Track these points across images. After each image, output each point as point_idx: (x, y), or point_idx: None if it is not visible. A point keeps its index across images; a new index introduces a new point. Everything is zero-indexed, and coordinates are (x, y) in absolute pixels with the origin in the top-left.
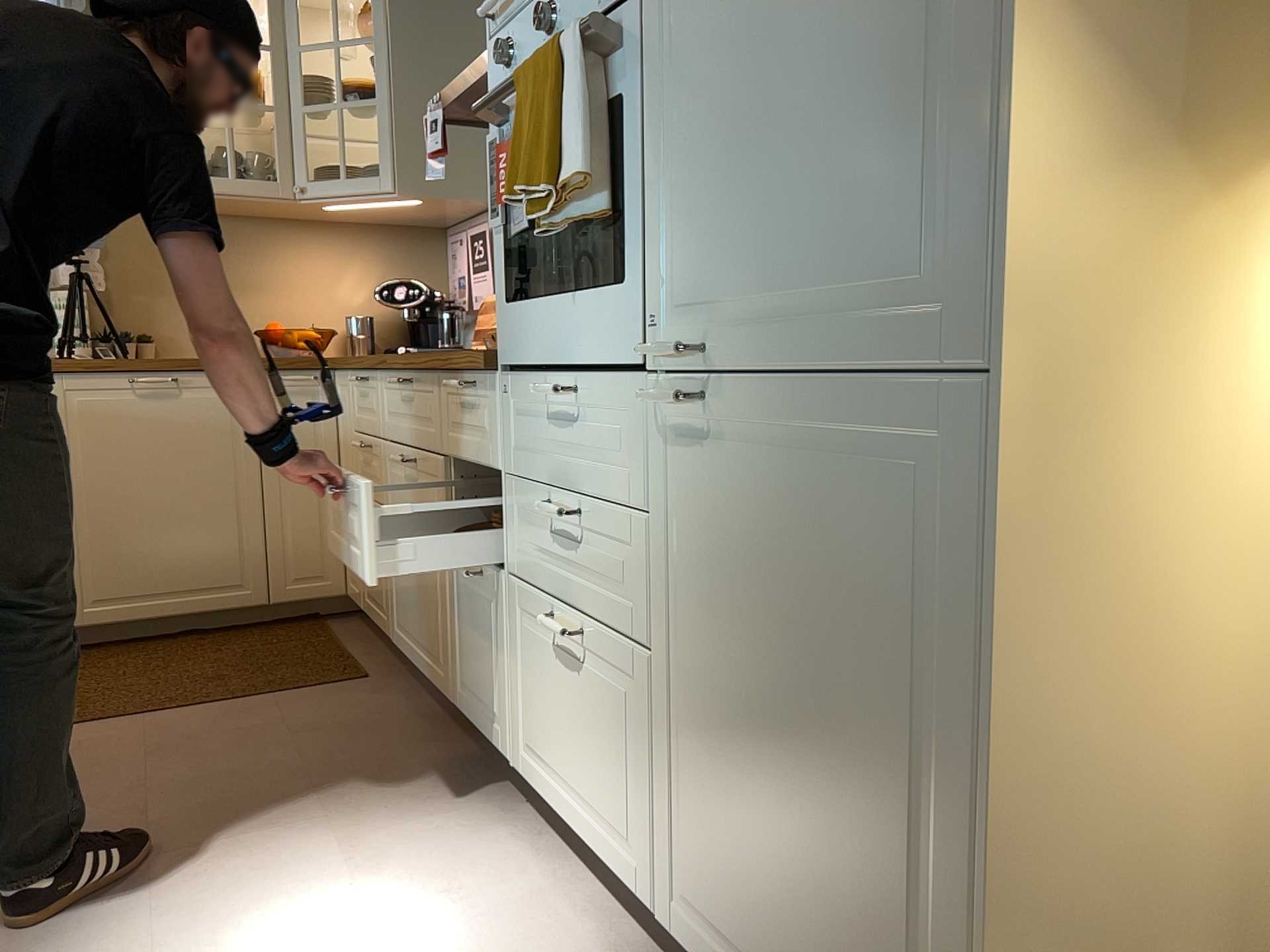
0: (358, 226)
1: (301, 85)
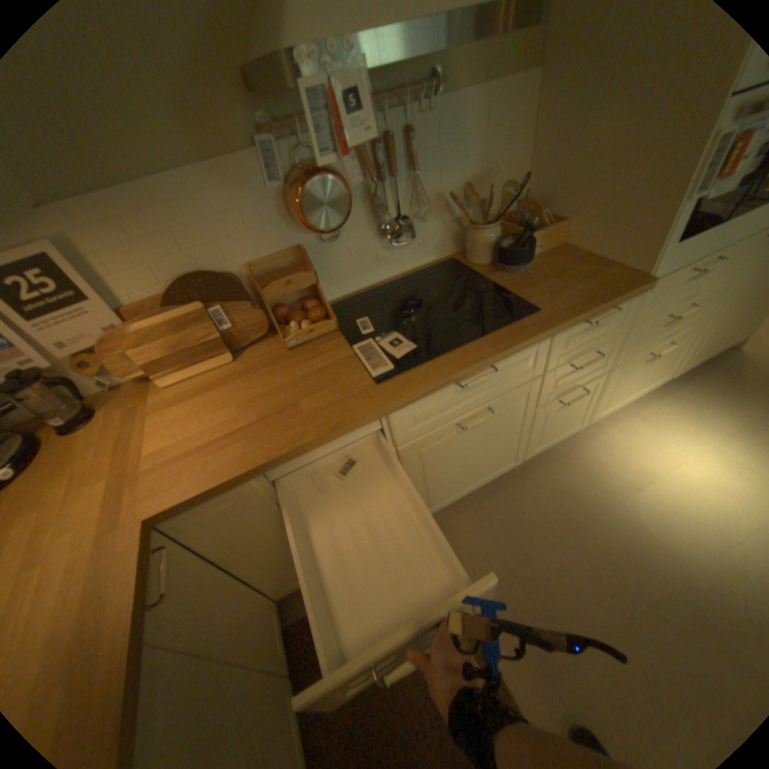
0: None
1: None
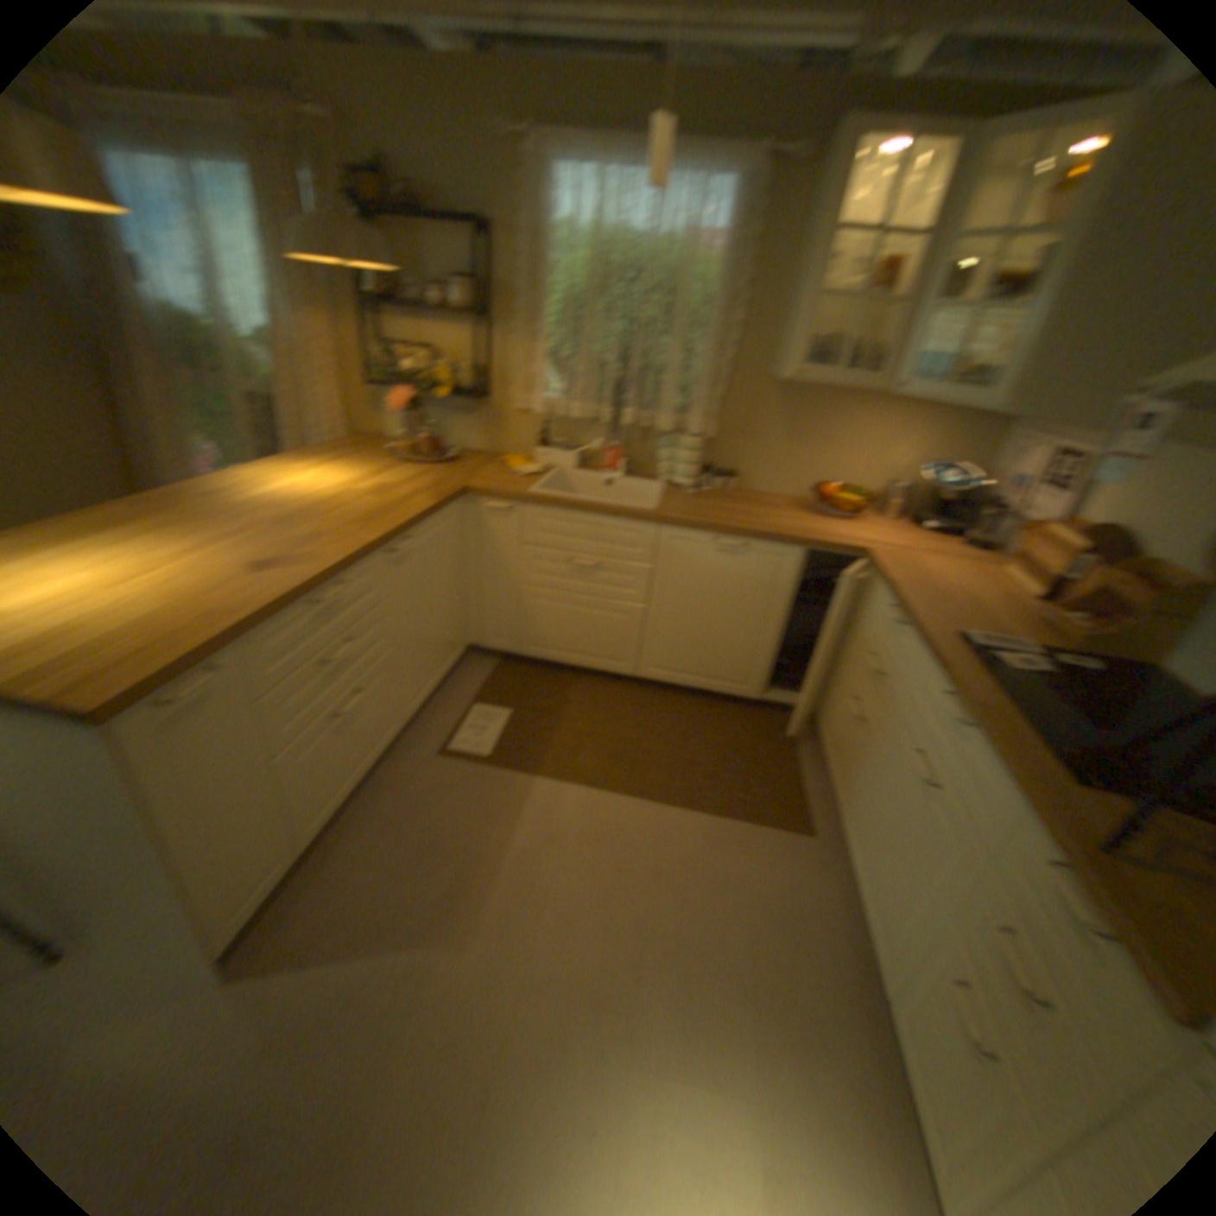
0: (935, 398)
1: (946, 276)
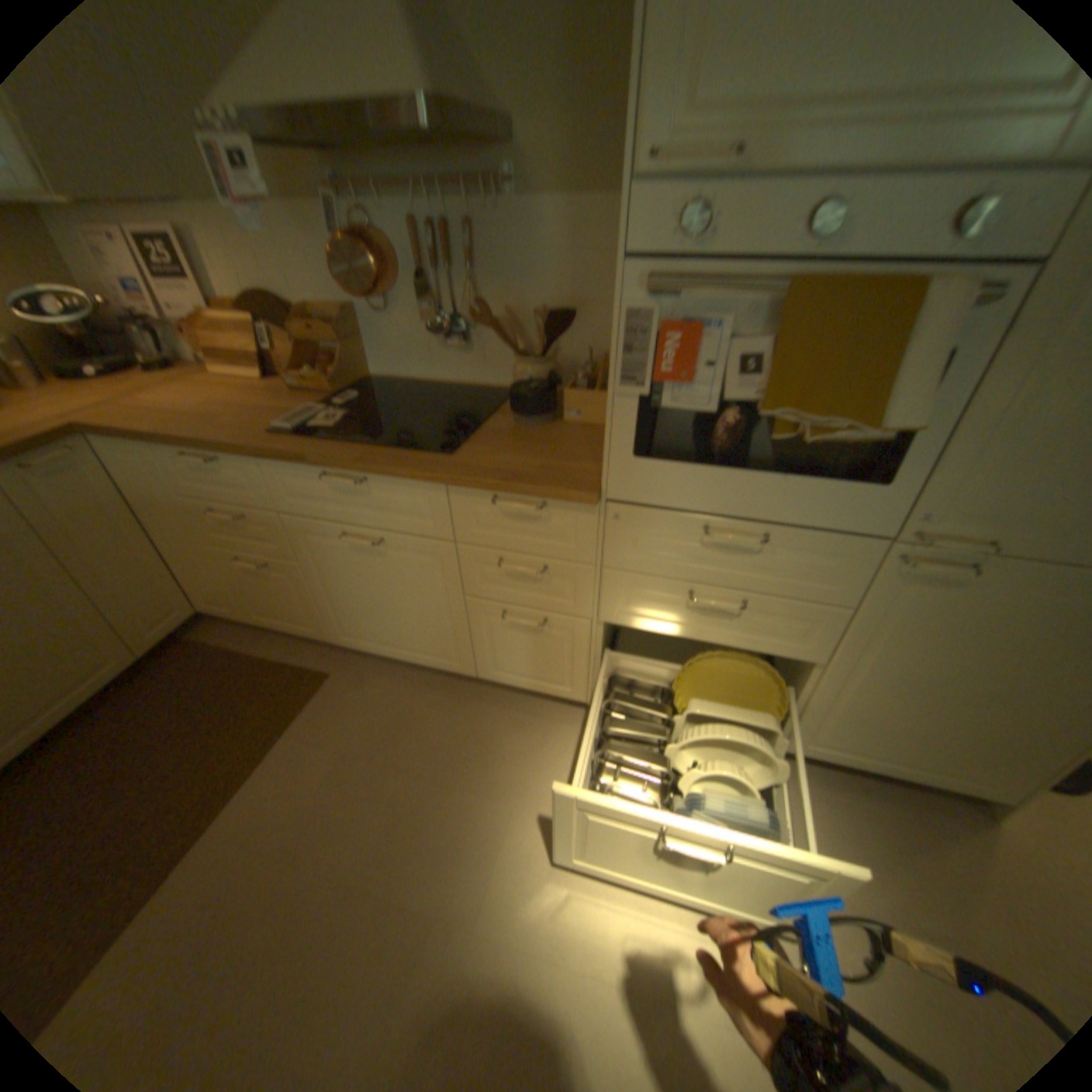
0: None
1: None
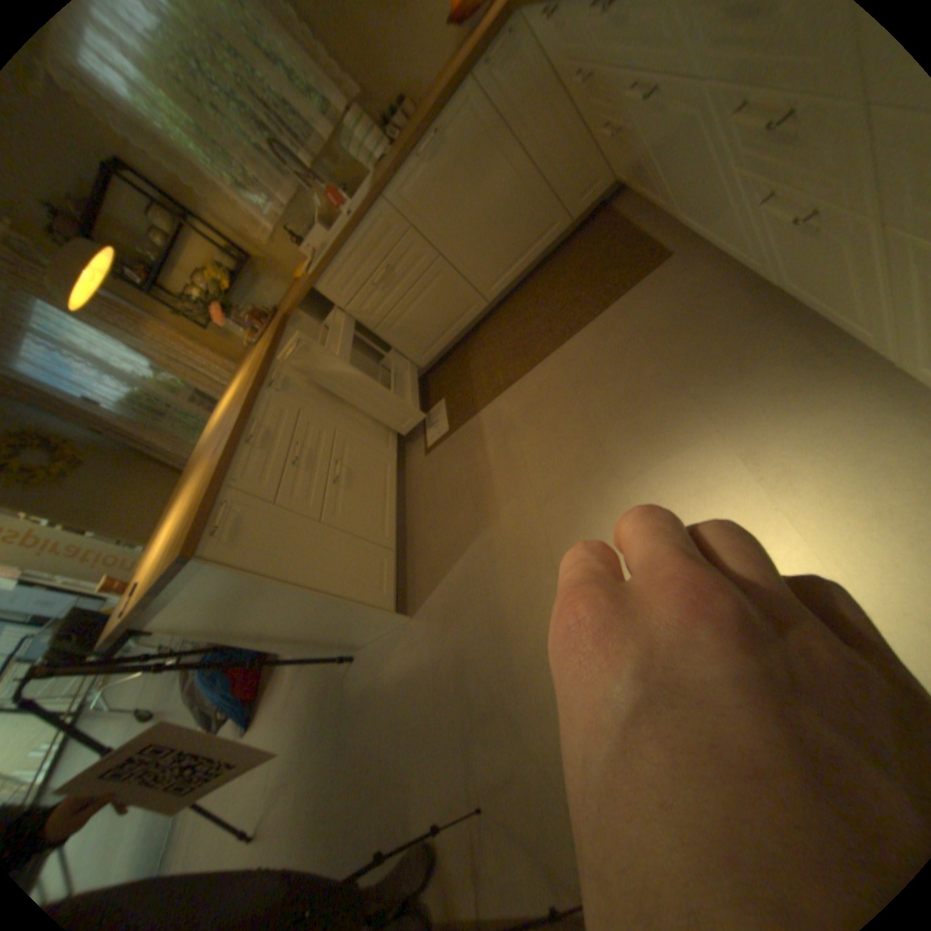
0: None
1: None
